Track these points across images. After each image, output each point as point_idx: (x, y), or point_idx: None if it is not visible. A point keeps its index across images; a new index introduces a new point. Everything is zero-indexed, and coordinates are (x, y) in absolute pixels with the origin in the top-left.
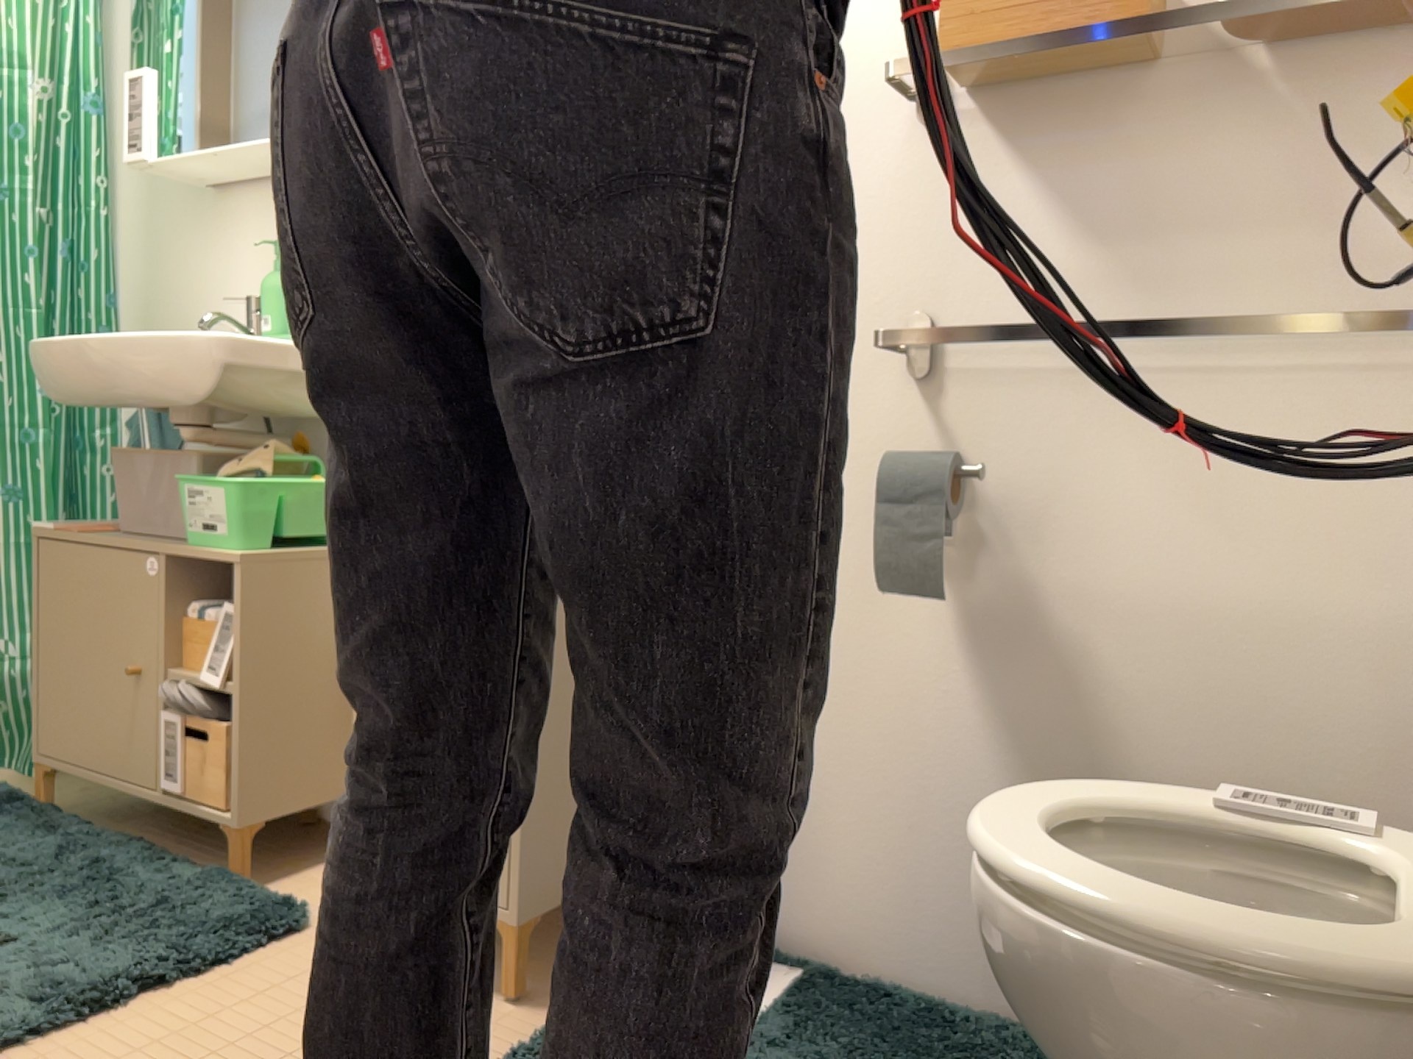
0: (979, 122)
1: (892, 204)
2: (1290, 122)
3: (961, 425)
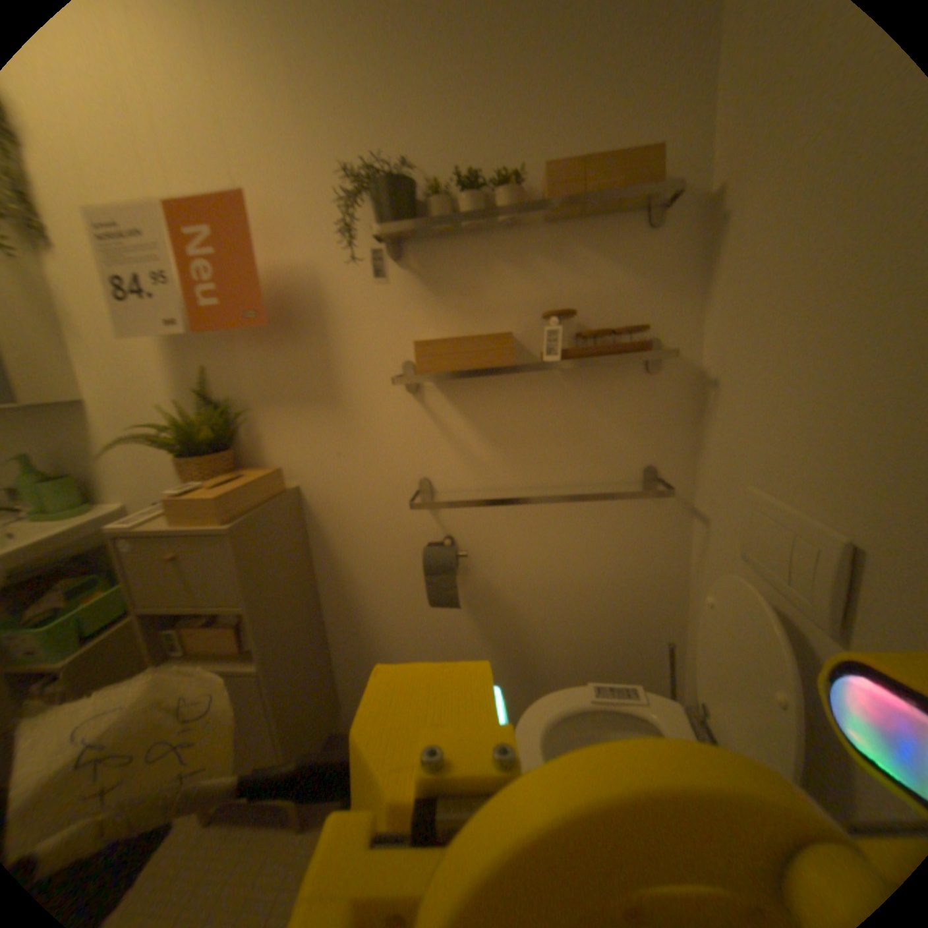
0: (439, 388)
1: (402, 425)
2: (576, 393)
3: (452, 524)
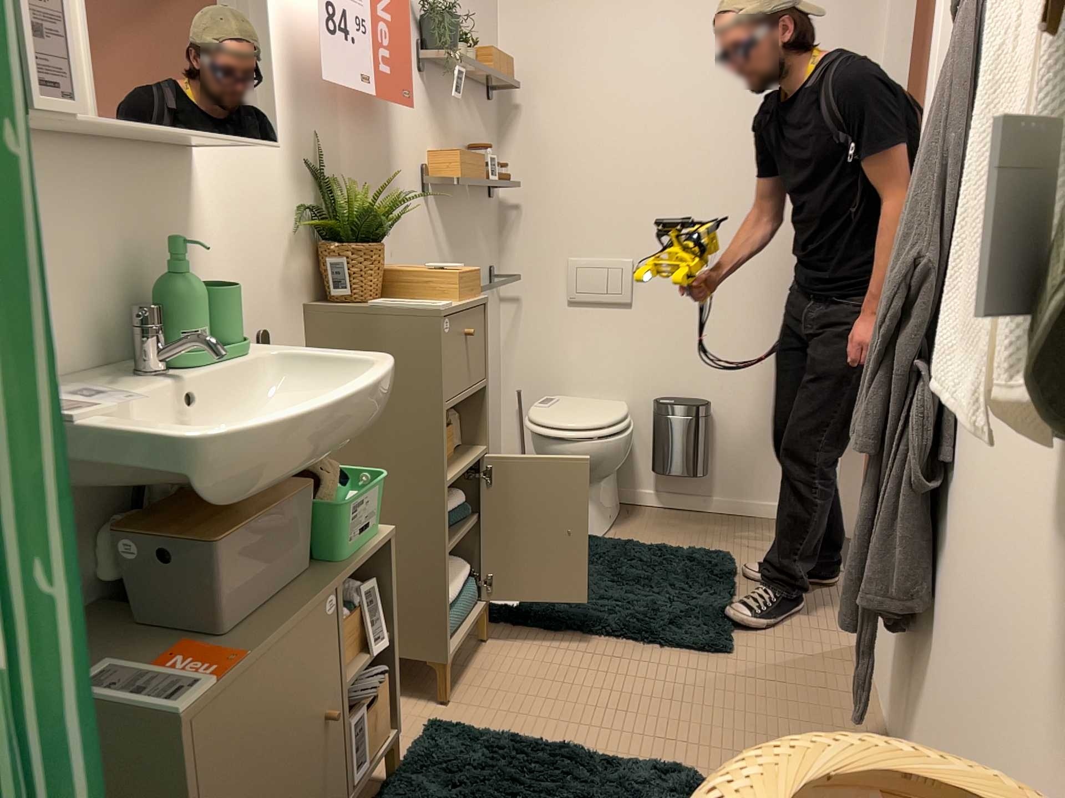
0: (434, 196)
1: (421, 228)
2: (473, 211)
3: None
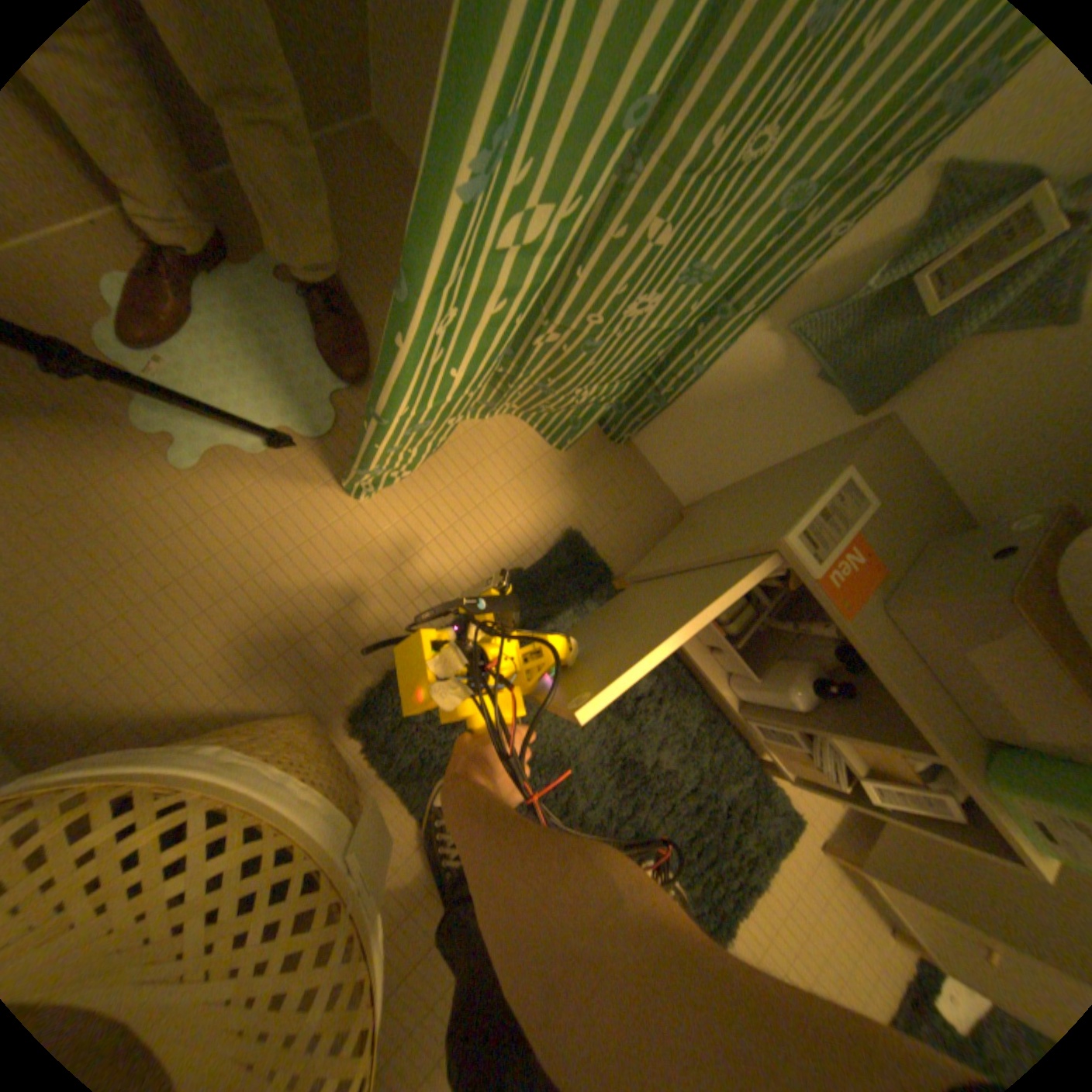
0: None
1: None
2: None
3: None
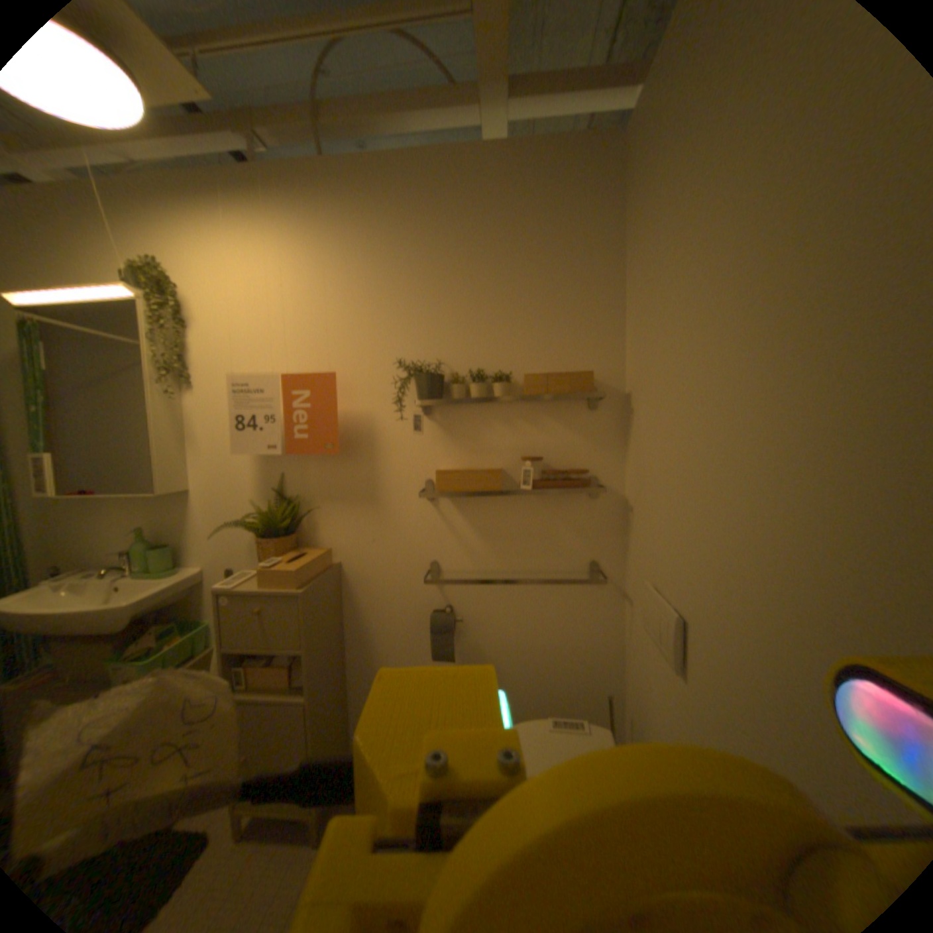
0: (450, 498)
1: (422, 522)
2: (543, 508)
3: (453, 596)
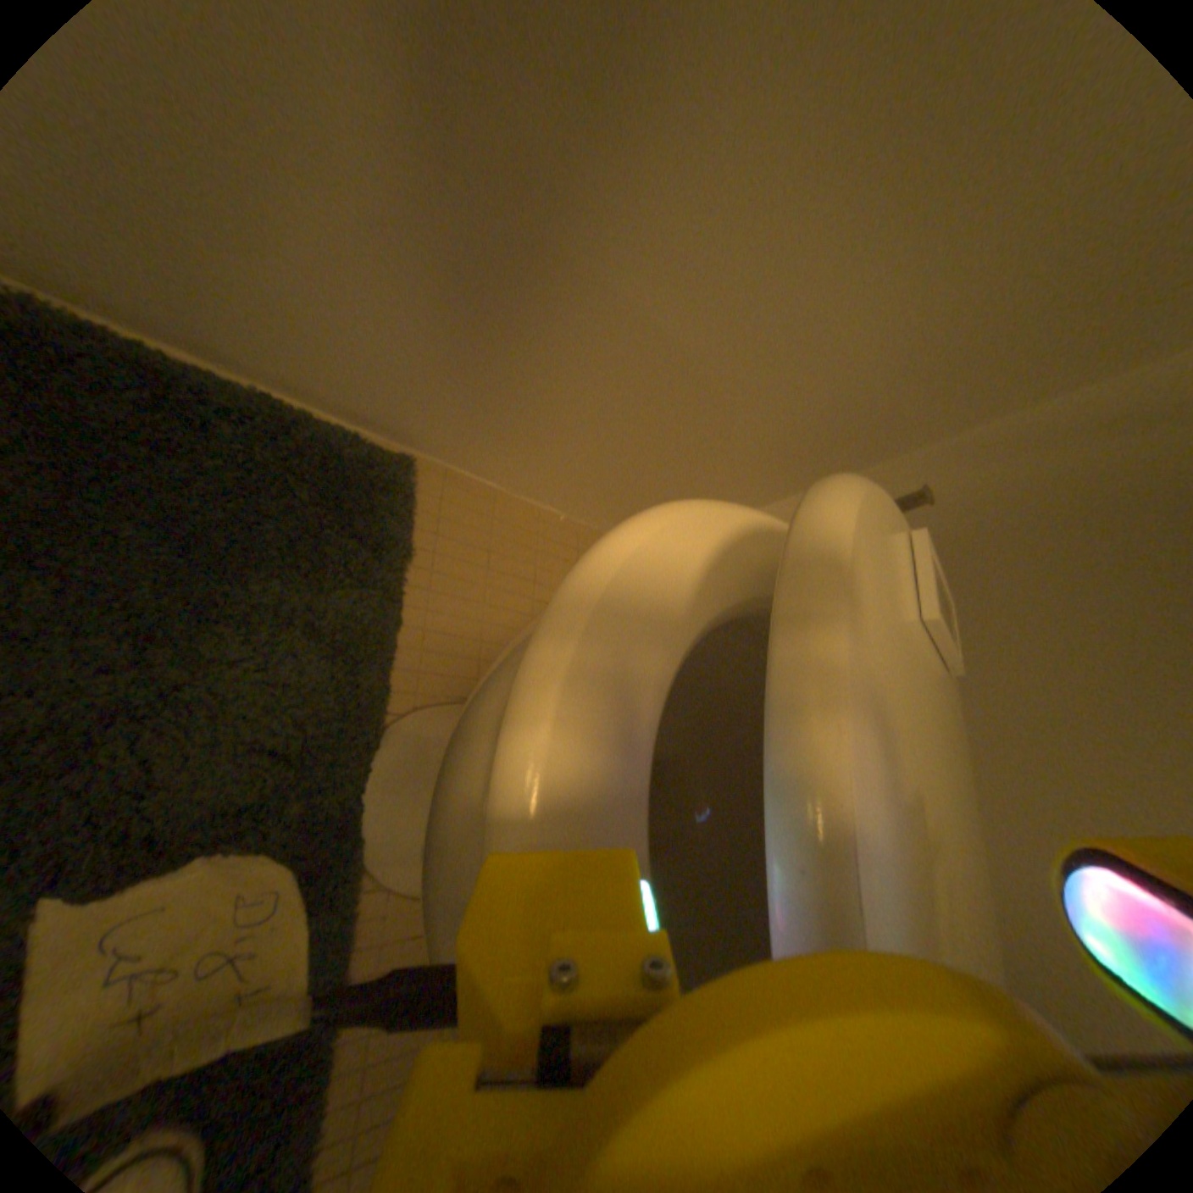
0: None
1: None
2: None
3: None
